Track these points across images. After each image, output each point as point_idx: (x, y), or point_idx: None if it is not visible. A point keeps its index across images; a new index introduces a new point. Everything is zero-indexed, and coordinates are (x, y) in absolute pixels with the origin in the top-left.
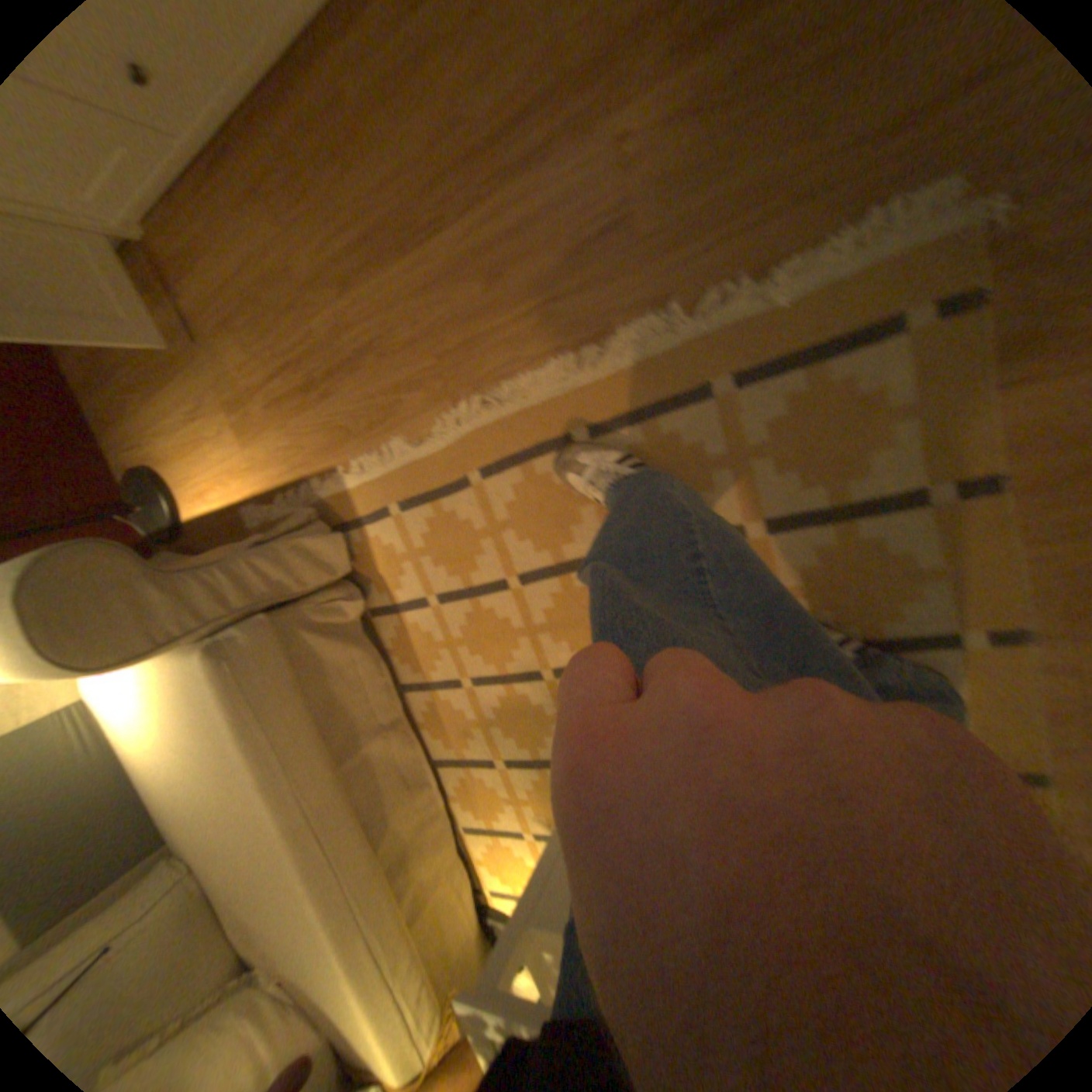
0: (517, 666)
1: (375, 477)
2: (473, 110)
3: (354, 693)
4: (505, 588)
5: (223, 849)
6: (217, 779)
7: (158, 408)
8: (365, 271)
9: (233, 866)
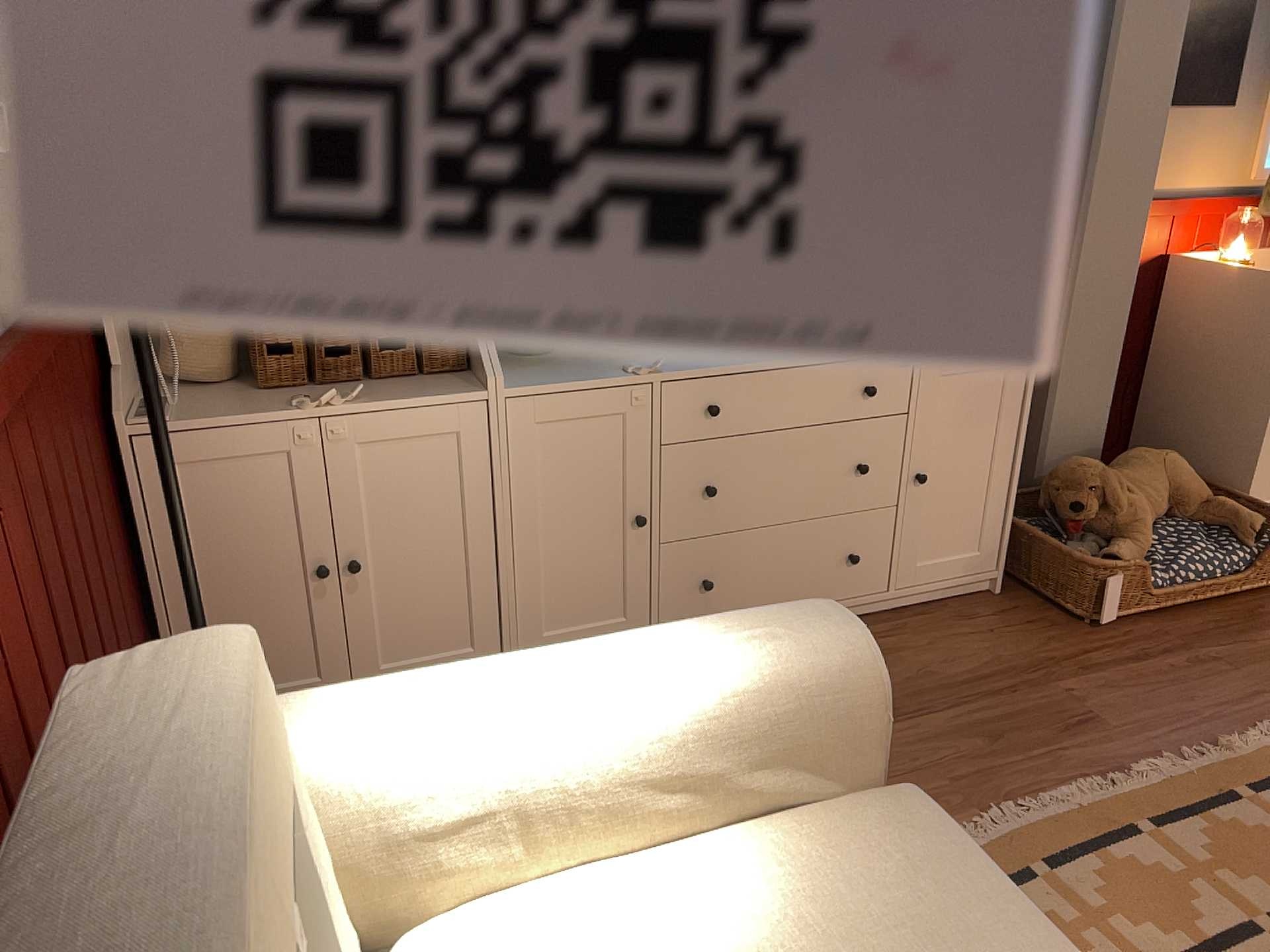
0: None
1: None
2: (944, 673)
3: None
4: None
5: None
6: None
7: None
8: None
9: None
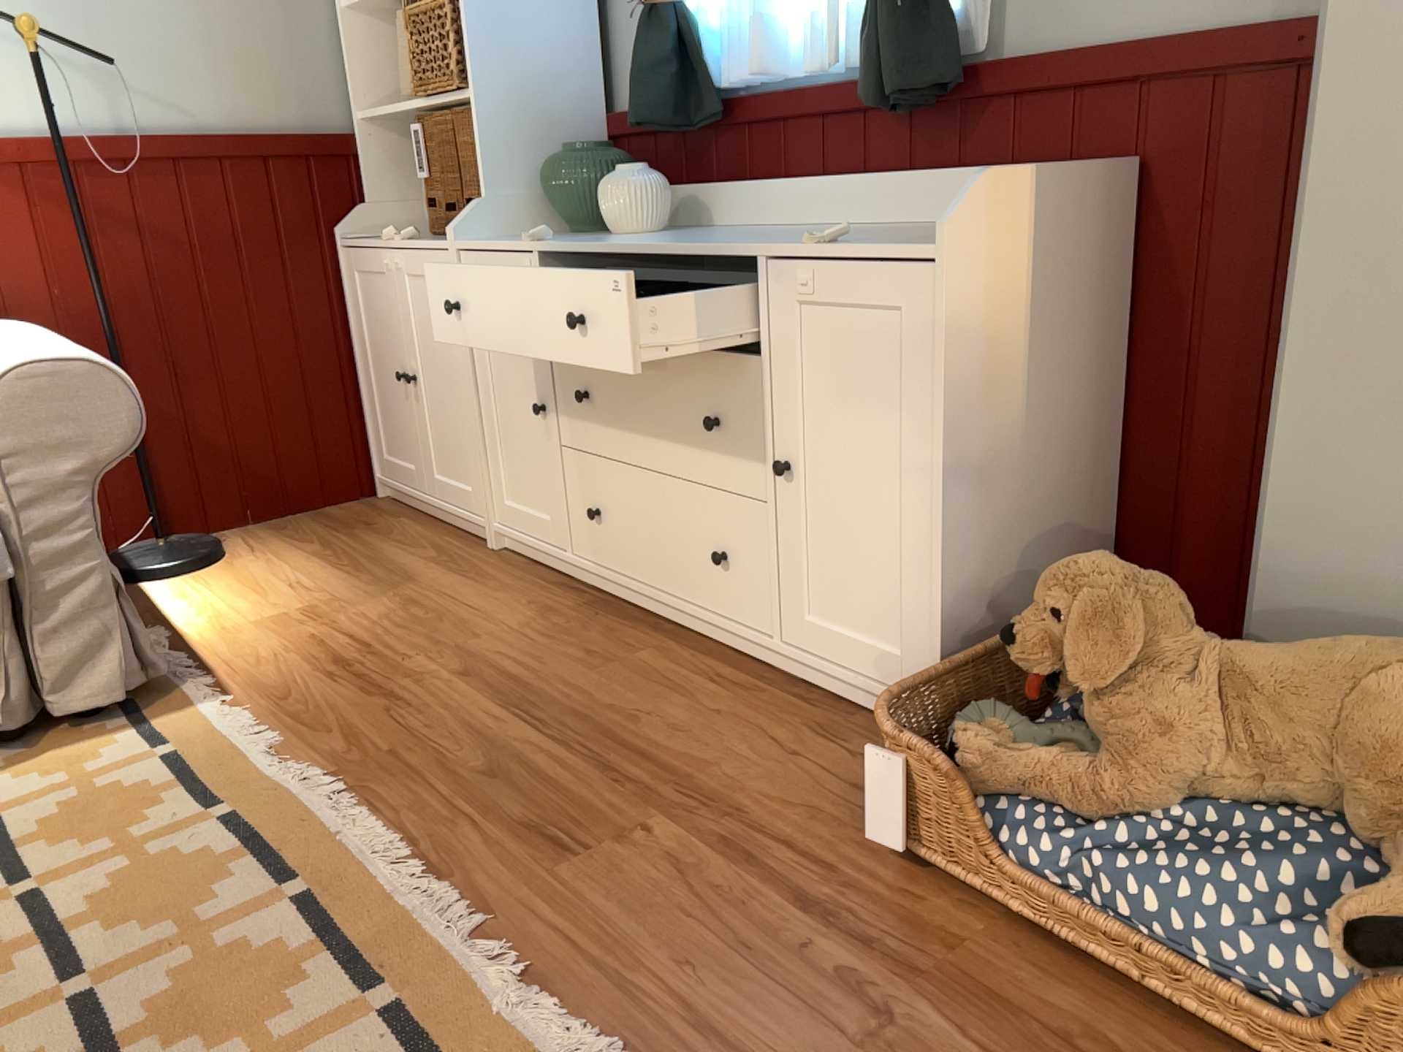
0: None
1: (213, 727)
2: (641, 728)
3: None
4: (6, 884)
5: None
6: None
7: (299, 563)
8: (477, 685)
9: None
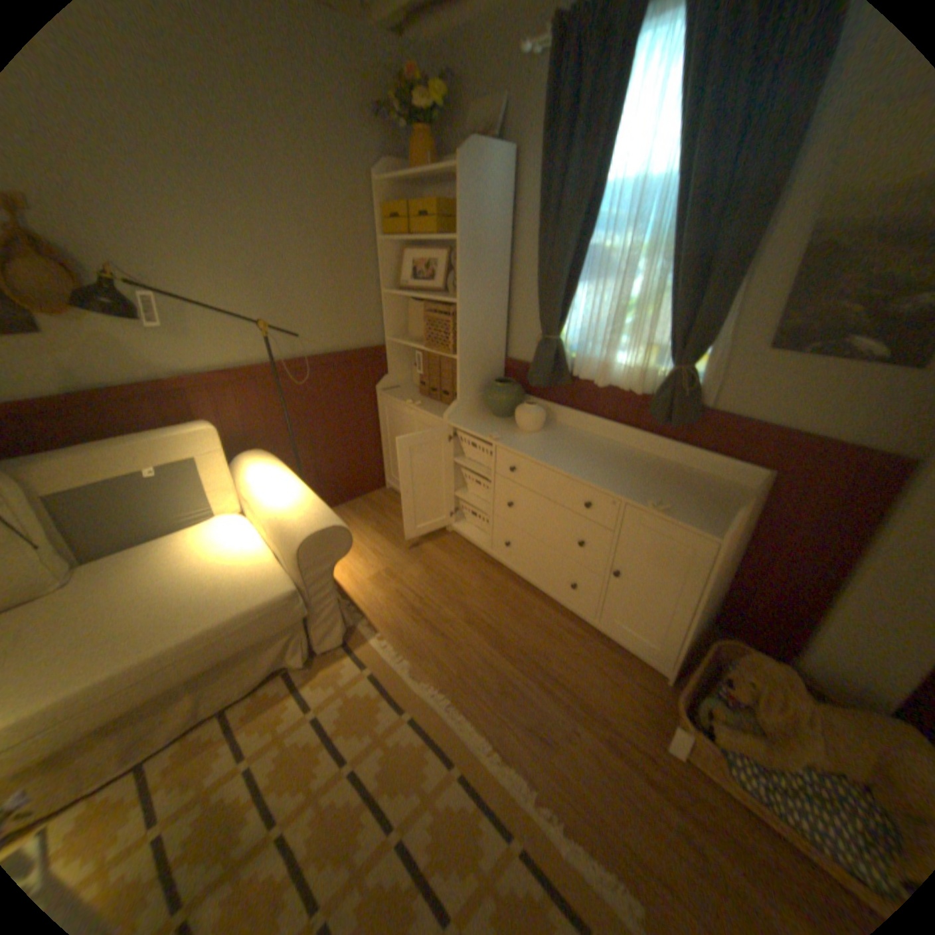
0: (272, 806)
1: (380, 658)
2: (552, 665)
3: (230, 680)
4: (337, 768)
5: (119, 616)
6: (198, 607)
7: (370, 536)
8: (477, 631)
9: (100, 624)
